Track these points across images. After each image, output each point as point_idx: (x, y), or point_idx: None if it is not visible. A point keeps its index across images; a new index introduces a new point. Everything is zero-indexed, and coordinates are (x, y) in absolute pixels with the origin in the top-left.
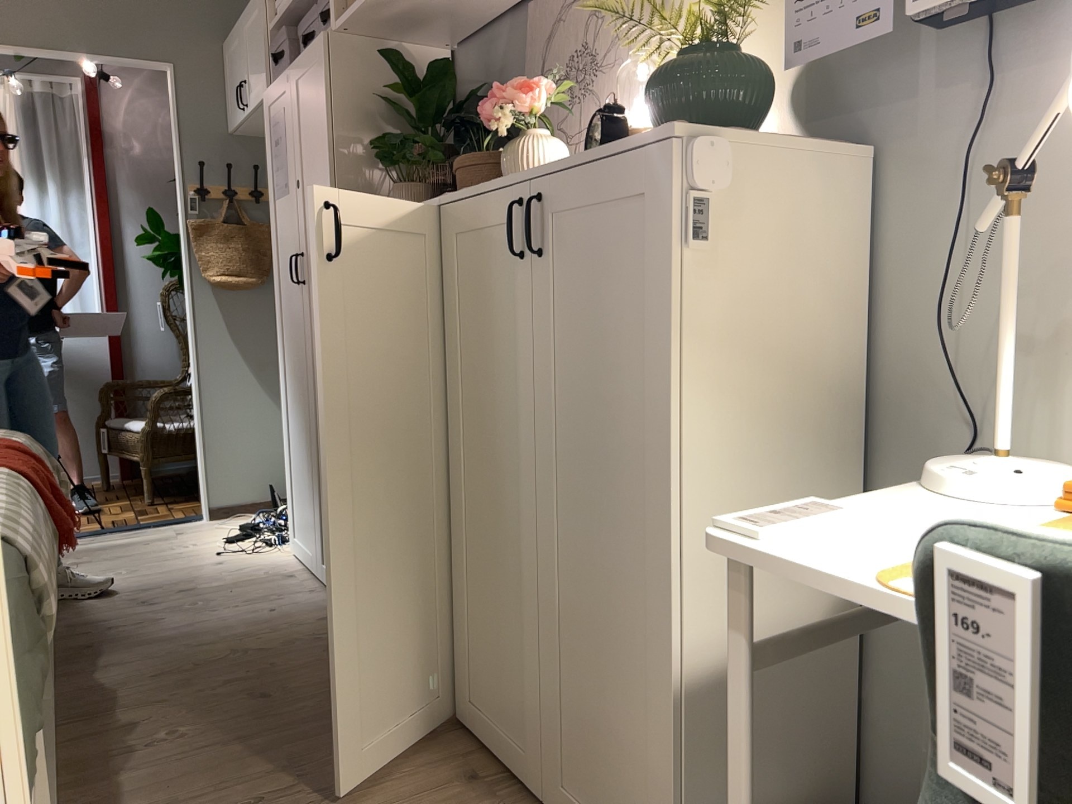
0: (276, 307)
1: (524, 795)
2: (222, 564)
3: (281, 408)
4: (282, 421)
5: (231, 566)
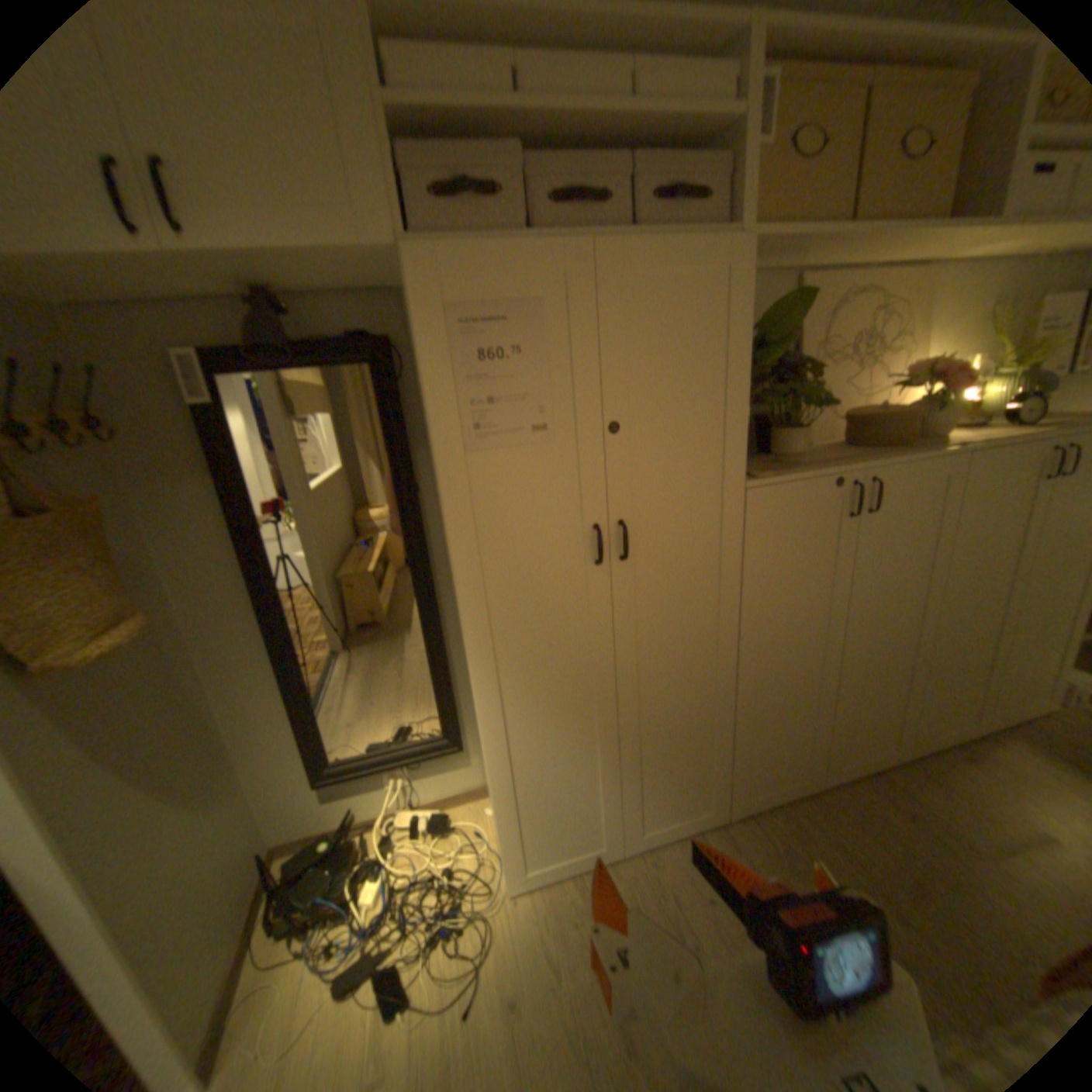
0: (472, 618)
1: (968, 743)
2: (514, 1001)
3: (485, 749)
4: (487, 763)
5: (528, 984)
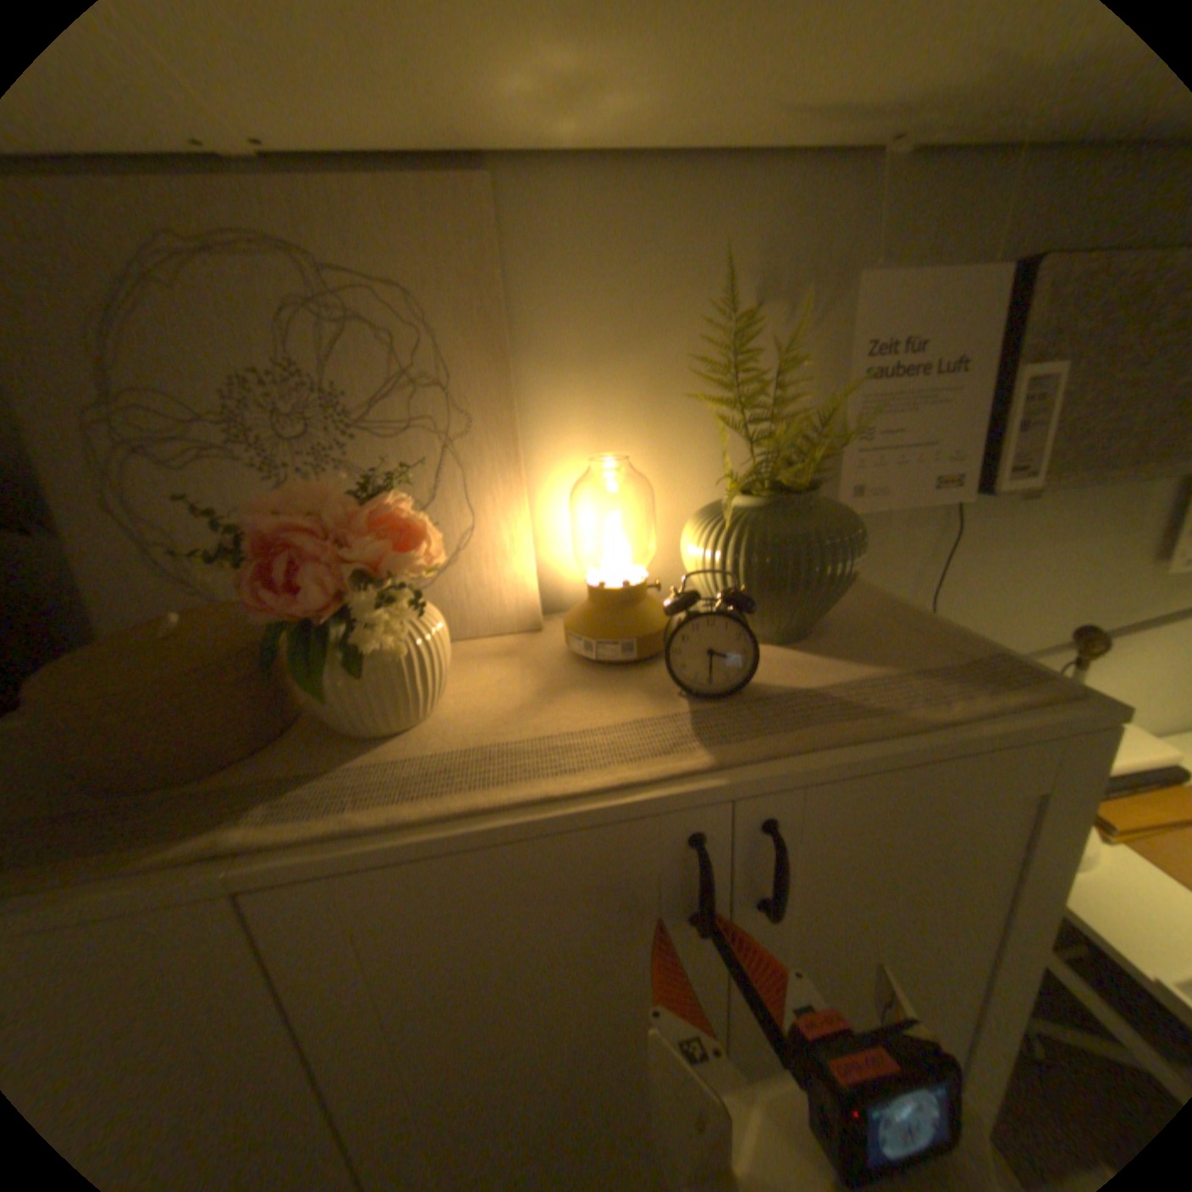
0: None
1: None
2: None
3: None
4: None
5: None
